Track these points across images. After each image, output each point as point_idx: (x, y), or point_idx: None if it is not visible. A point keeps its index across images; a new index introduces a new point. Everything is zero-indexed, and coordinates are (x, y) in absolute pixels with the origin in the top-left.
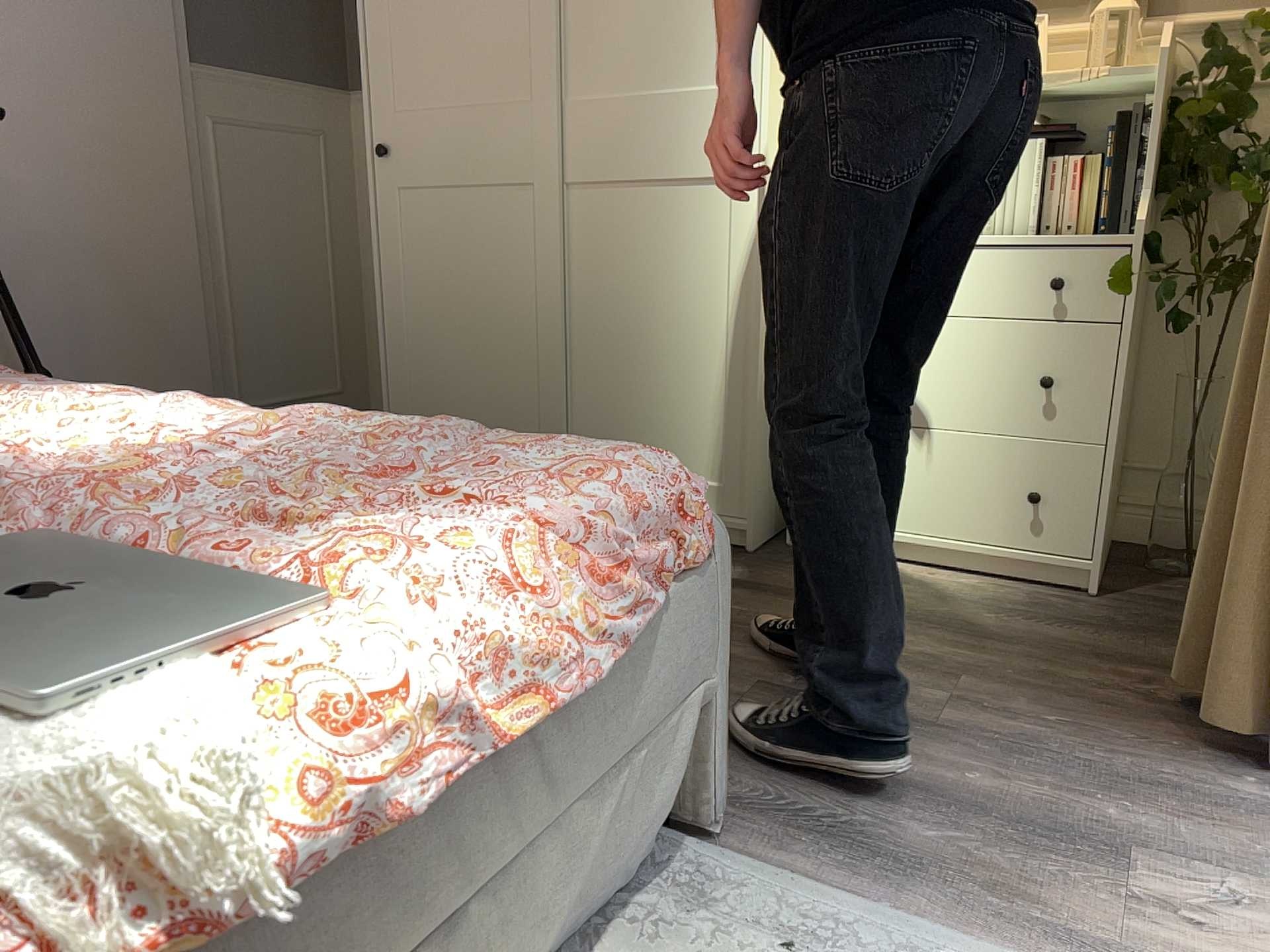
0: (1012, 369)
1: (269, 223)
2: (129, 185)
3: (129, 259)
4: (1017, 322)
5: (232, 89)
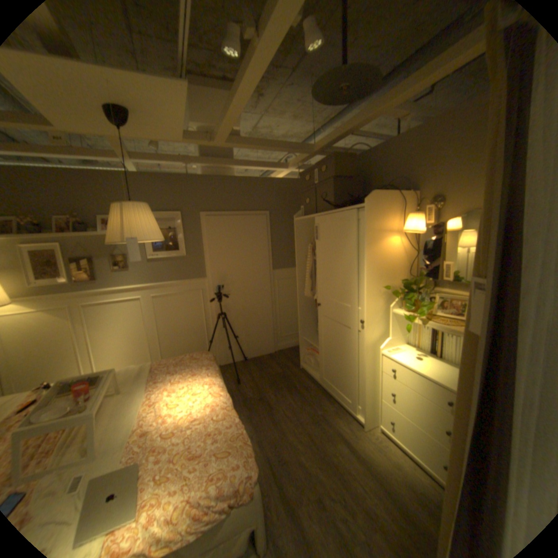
0: (437, 421)
1: (287, 299)
2: (256, 298)
3: (255, 311)
4: (438, 407)
5: (280, 273)
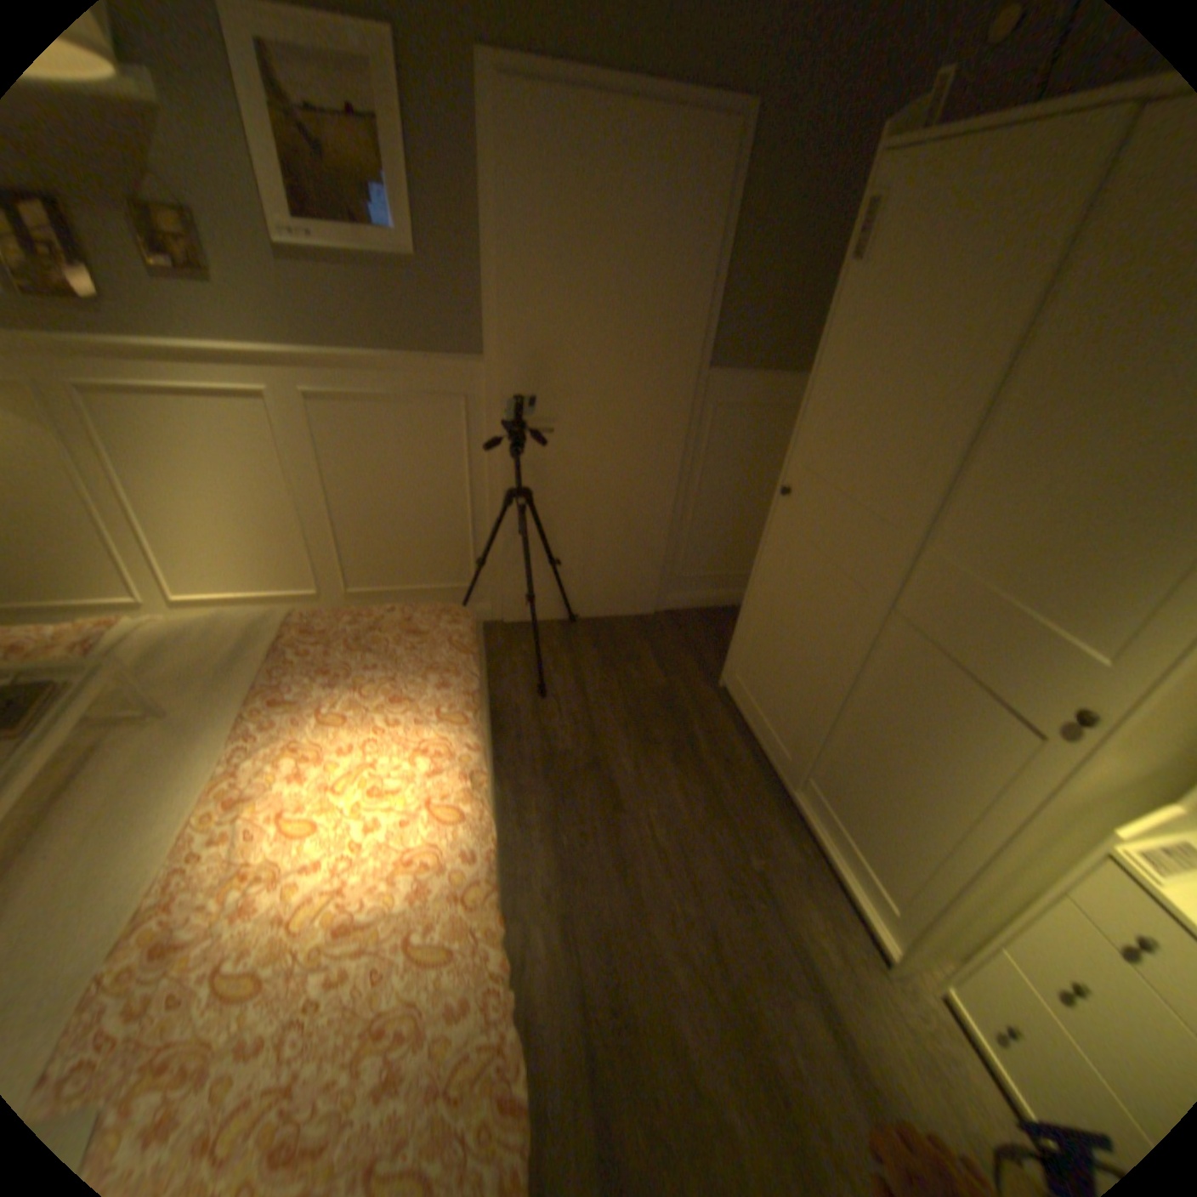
0: None
1: (729, 471)
2: (635, 452)
3: (624, 495)
4: None
5: (731, 381)
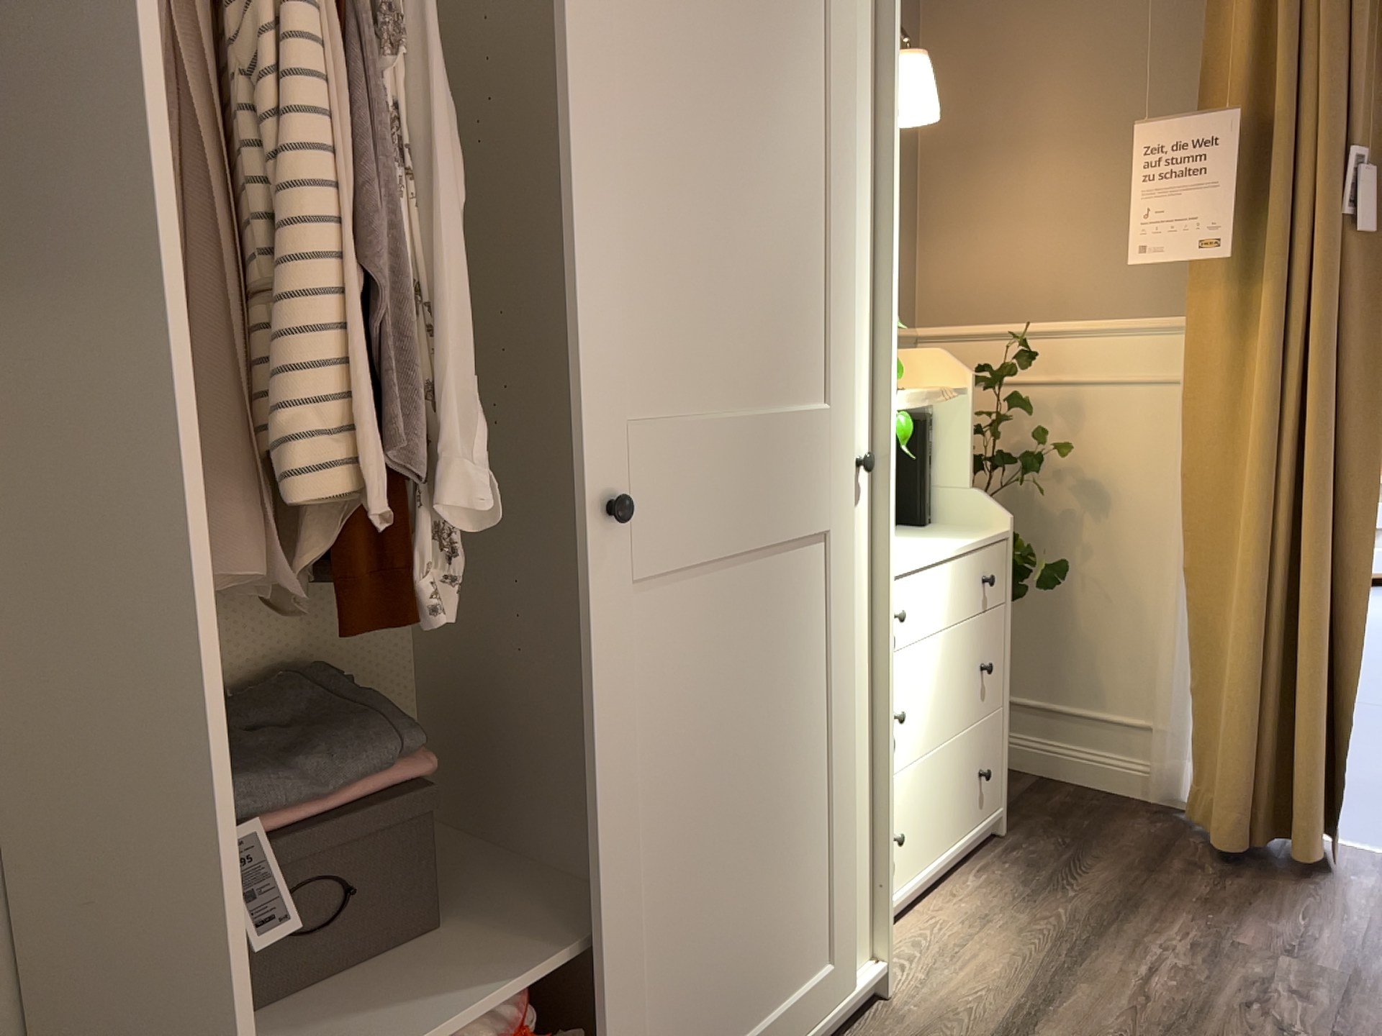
0: (967, 665)
1: None
2: None
3: None
4: (968, 621)
5: None
